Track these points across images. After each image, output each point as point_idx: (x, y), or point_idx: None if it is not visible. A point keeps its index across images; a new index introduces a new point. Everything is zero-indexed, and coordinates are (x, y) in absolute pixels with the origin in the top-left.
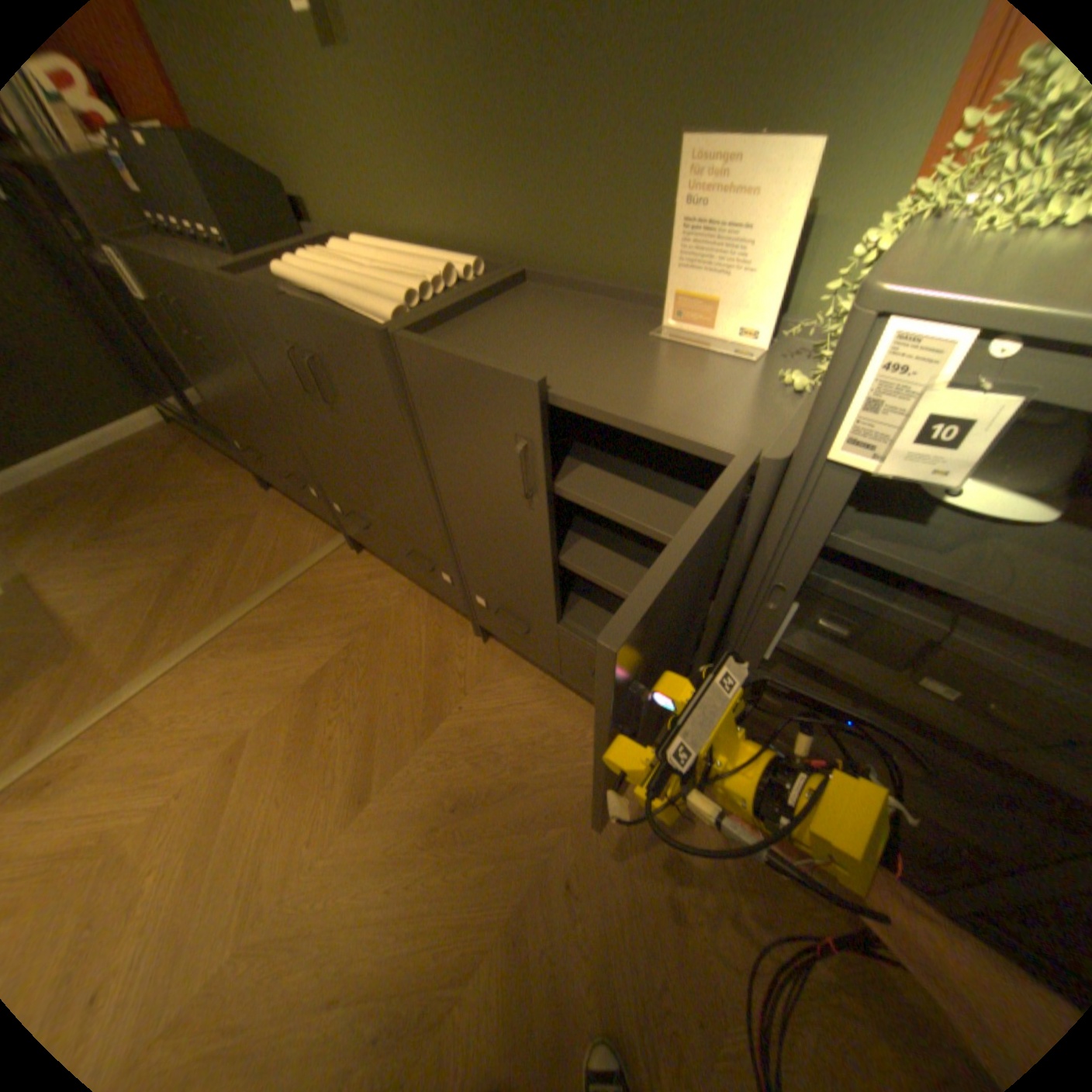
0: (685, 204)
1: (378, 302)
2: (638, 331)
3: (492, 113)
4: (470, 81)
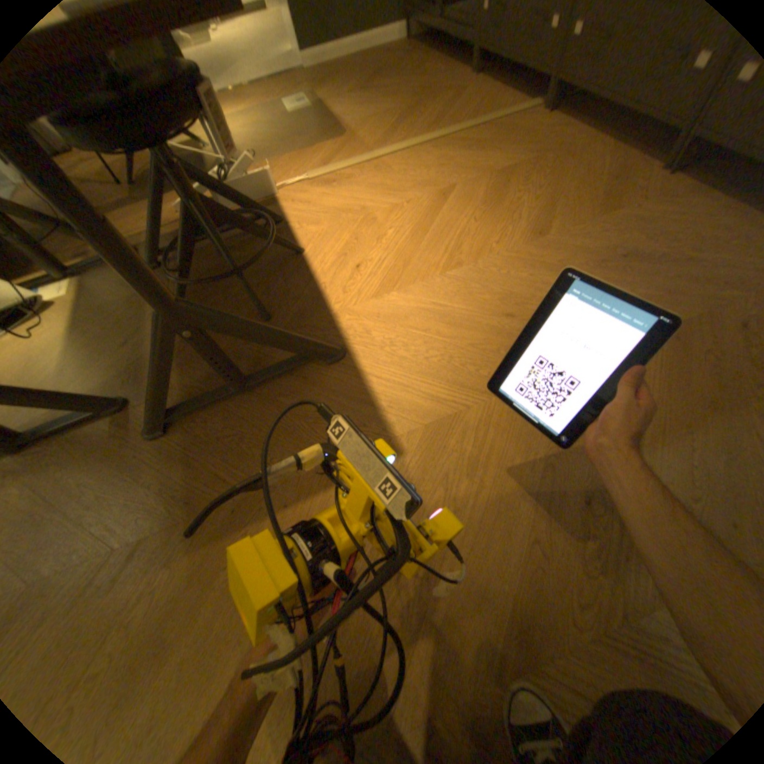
0: None
1: None
2: None
3: None
4: None
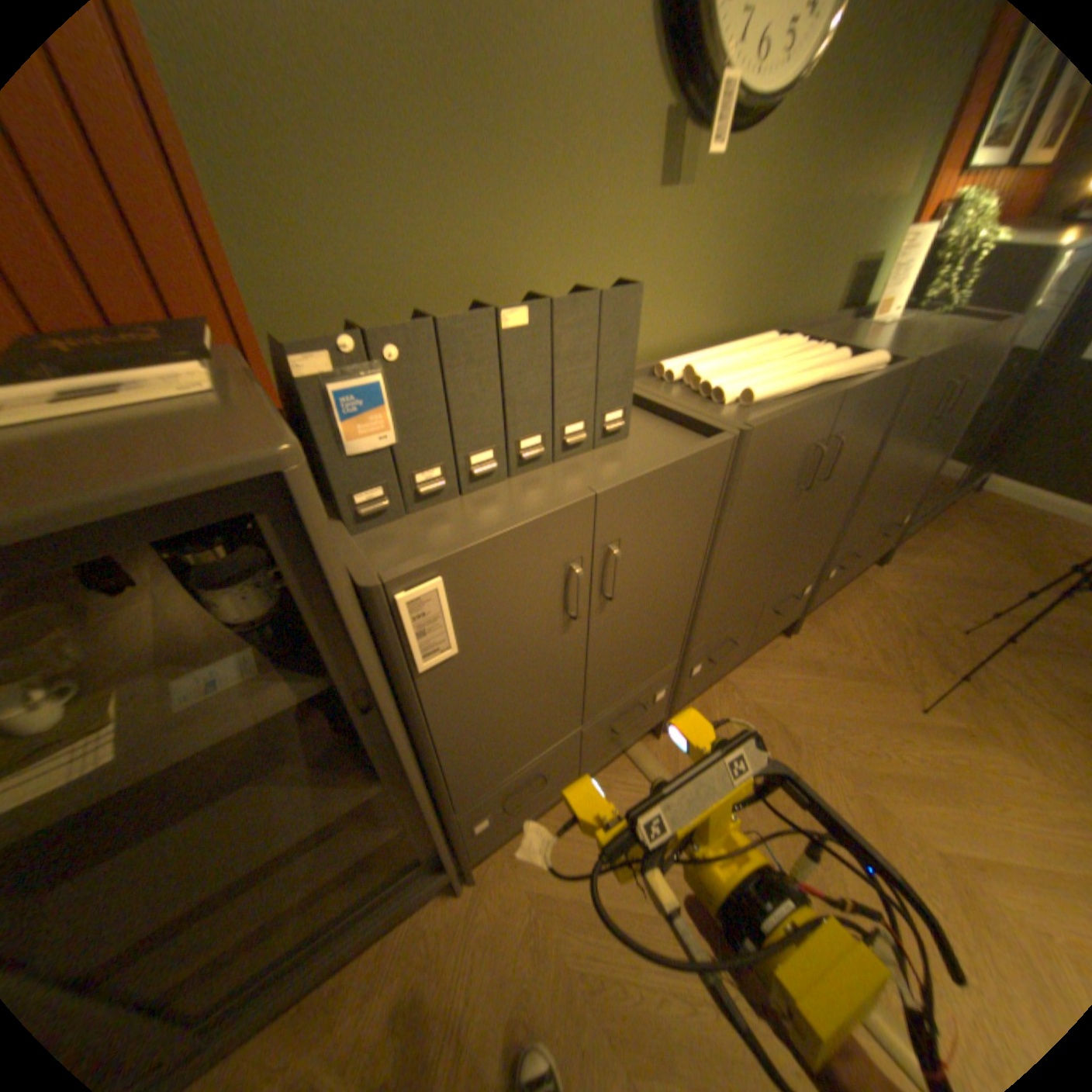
0: (900, 258)
1: (873, 357)
2: (870, 328)
3: (785, 231)
4: (780, 212)
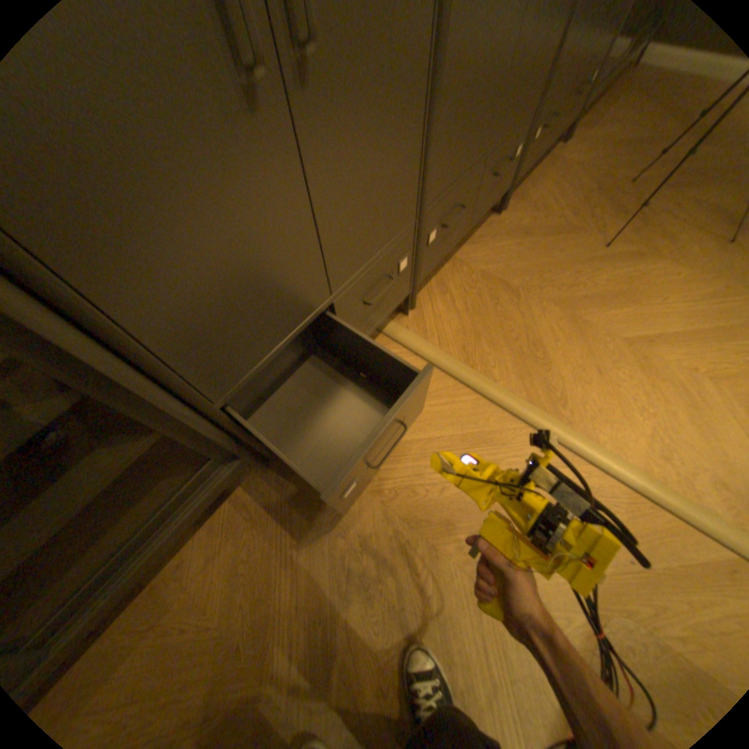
0: None
1: None
2: None
3: None
4: None
